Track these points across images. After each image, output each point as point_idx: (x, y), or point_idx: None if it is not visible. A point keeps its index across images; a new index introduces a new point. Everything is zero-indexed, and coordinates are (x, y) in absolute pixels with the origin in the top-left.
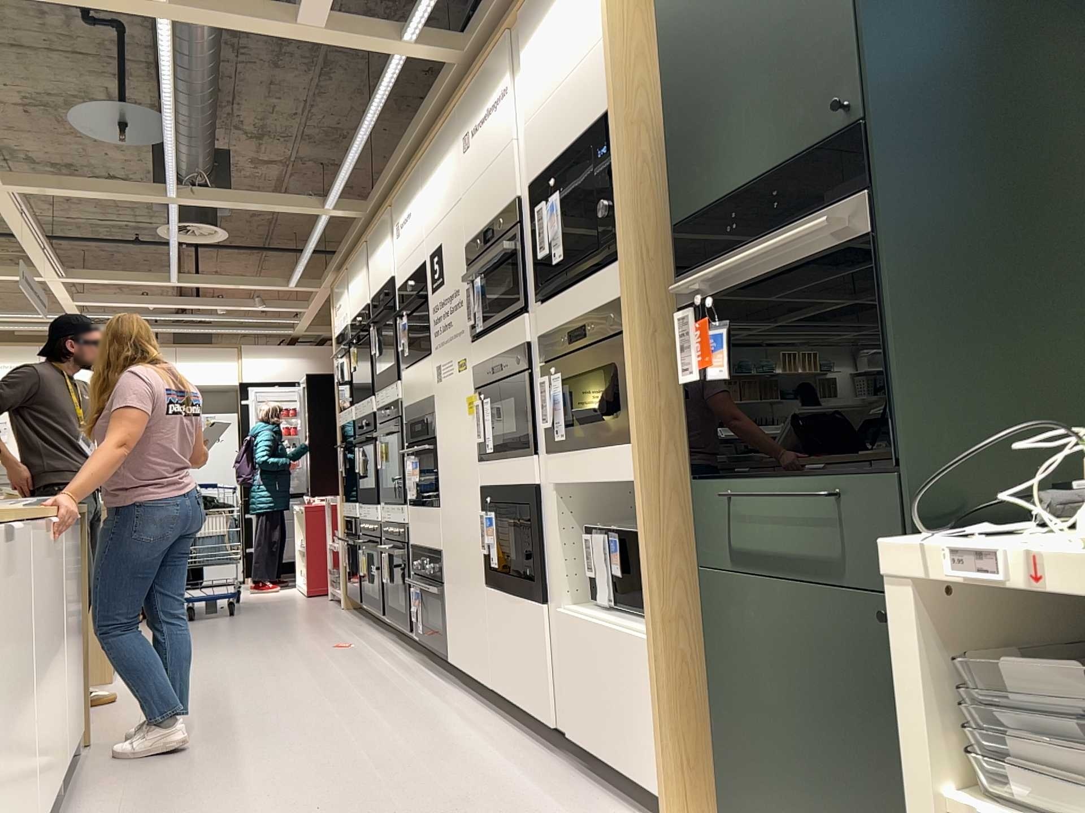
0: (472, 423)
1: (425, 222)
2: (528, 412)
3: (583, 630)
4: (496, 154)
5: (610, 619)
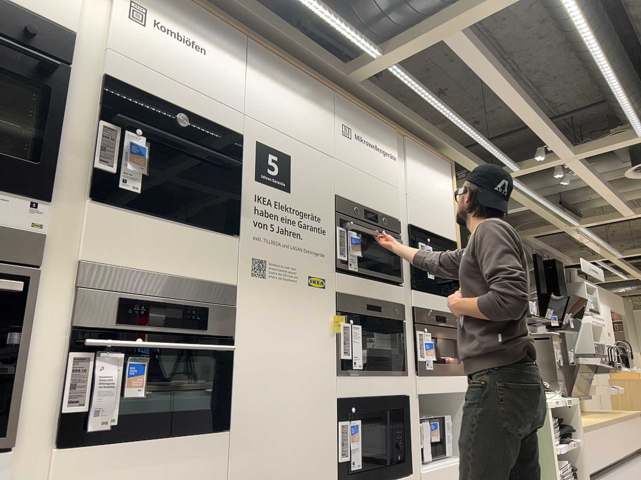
0: (329, 339)
1: (254, 105)
2: (402, 346)
3: (439, 474)
4: (382, 178)
5: (441, 464)
